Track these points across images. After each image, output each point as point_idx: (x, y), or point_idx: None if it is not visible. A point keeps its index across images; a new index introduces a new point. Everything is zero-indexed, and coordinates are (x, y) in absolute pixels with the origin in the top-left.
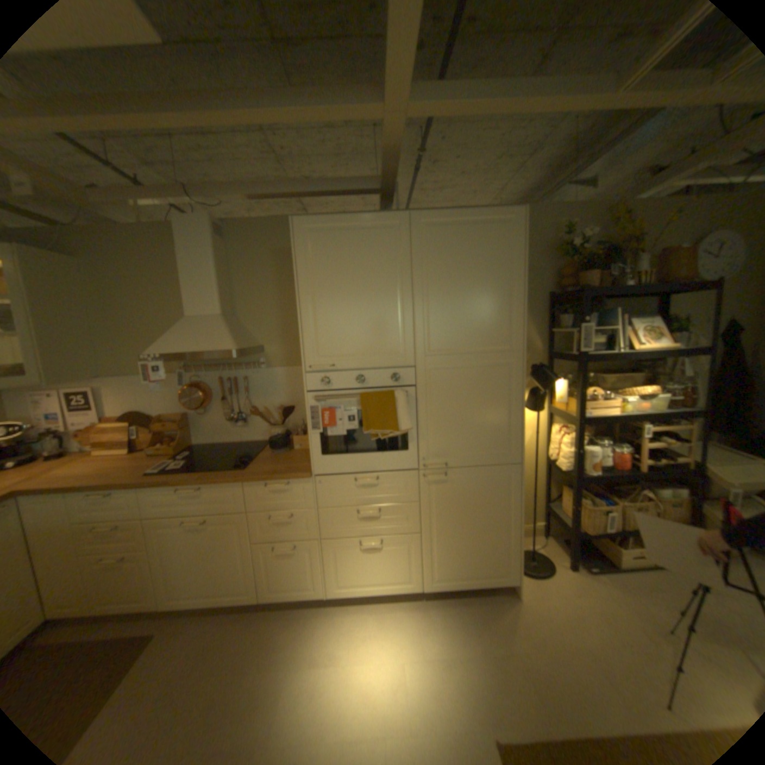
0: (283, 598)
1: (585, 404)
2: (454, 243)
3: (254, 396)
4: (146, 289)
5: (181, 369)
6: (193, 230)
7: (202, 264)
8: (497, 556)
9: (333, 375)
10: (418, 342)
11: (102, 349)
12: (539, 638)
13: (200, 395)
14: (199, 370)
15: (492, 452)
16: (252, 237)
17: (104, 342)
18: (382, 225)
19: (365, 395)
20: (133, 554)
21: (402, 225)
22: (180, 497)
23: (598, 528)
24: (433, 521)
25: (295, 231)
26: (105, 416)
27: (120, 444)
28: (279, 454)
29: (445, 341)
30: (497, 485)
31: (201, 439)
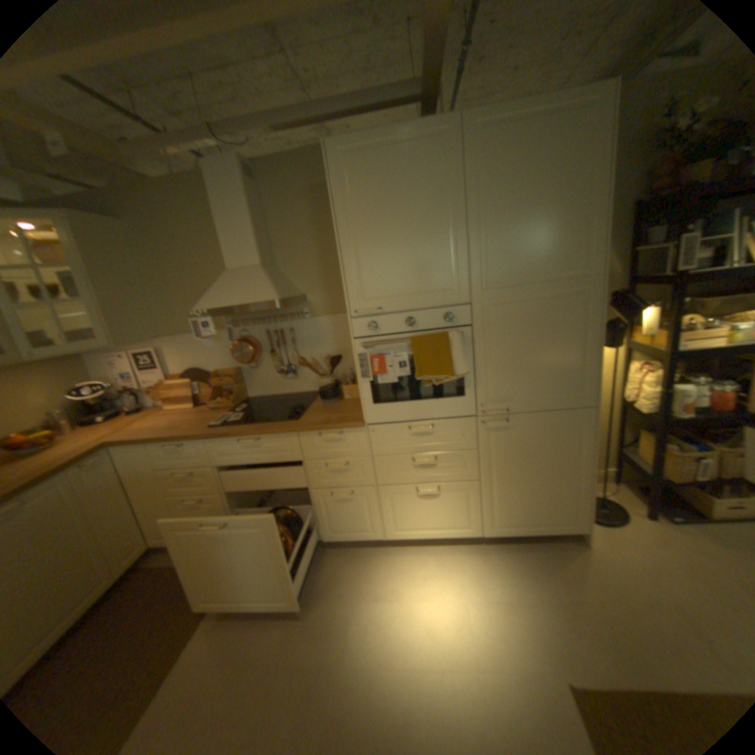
0: (345, 538)
1: (679, 335)
2: (518, 144)
3: (302, 348)
4: (187, 246)
5: (230, 325)
6: (223, 175)
7: (237, 211)
8: (565, 504)
9: (380, 319)
10: (475, 275)
11: (158, 311)
12: (614, 587)
13: (251, 350)
14: (247, 325)
15: (562, 395)
16: (283, 176)
17: (159, 304)
18: (428, 135)
19: (416, 340)
20: (209, 498)
21: (452, 130)
22: (243, 447)
23: (686, 475)
24: (493, 468)
25: (328, 158)
26: (171, 374)
27: (187, 400)
28: (331, 404)
29: (507, 270)
30: (566, 430)
31: (257, 392)
